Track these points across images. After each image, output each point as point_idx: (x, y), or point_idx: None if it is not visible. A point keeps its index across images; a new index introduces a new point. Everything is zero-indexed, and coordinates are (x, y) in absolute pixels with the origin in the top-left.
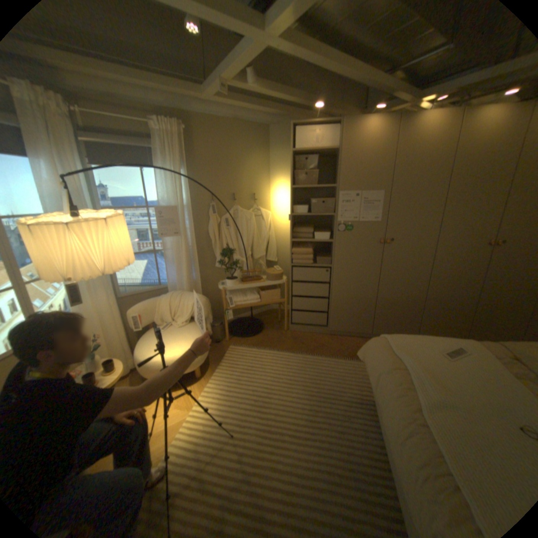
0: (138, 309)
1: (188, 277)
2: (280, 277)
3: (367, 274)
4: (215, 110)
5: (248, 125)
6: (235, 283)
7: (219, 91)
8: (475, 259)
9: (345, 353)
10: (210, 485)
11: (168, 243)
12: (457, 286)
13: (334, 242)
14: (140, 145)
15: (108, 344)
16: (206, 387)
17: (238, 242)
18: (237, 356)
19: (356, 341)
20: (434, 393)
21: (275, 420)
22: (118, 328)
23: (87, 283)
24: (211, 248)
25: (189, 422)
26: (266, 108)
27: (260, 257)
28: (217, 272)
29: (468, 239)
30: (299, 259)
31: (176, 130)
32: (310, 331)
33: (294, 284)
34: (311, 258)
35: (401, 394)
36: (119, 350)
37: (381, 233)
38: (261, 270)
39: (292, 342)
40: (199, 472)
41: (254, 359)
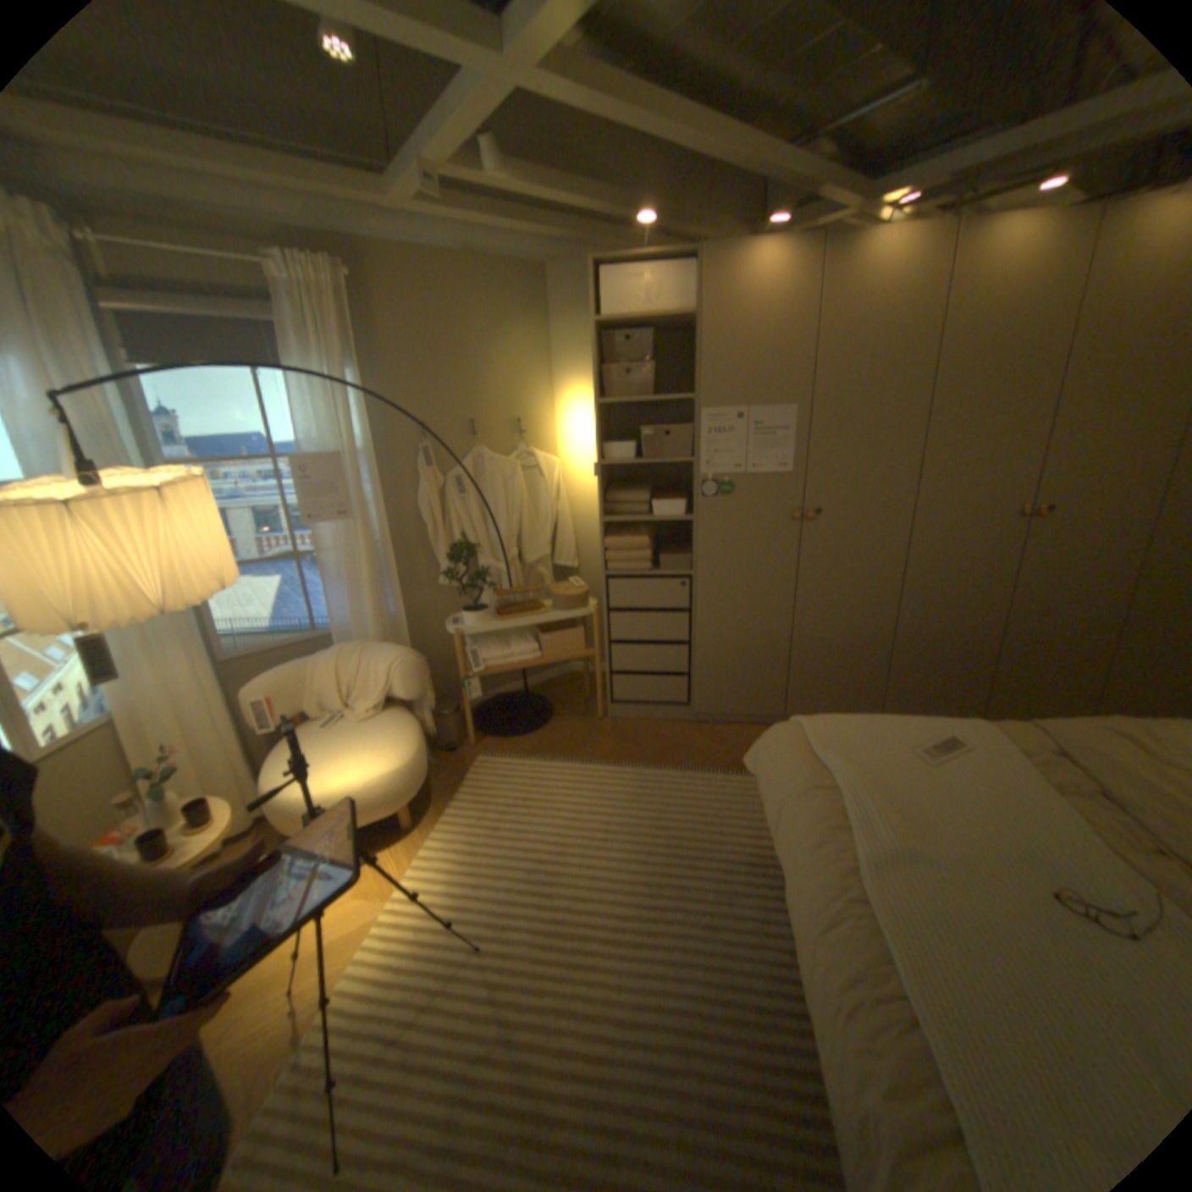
0: (263, 685)
1: (376, 610)
2: (582, 603)
3: (768, 587)
4: (418, 233)
5: (498, 264)
6: (481, 619)
7: (421, 190)
8: (992, 547)
9: (726, 761)
10: (428, 1055)
11: (325, 535)
12: (957, 607)
13: (695, 520)
14: (246, 316)
15: (198, 765)
16: (422, 848)
17: (487, 527)
18: (492, 779)
19: (751, 734)
20: (888, 834)
21: (571, 910)
22: (219, 729)
23: (139, 633)
24: (426, 544)
25: (384, 925)
26: (534, 226)
27: (540, 559)
28: (443, 595)
29: (977, 505)
30: (622, 561)
31: (330, 281)
32: (652, 716)
33: (616, 616)
34: (648, 558)
35: (822, 840)
36: (226, 779)
37: (795, 498)
38: (539, 588)
39: (613, 742)
40: (404, 1030)
41: (530, 782)
